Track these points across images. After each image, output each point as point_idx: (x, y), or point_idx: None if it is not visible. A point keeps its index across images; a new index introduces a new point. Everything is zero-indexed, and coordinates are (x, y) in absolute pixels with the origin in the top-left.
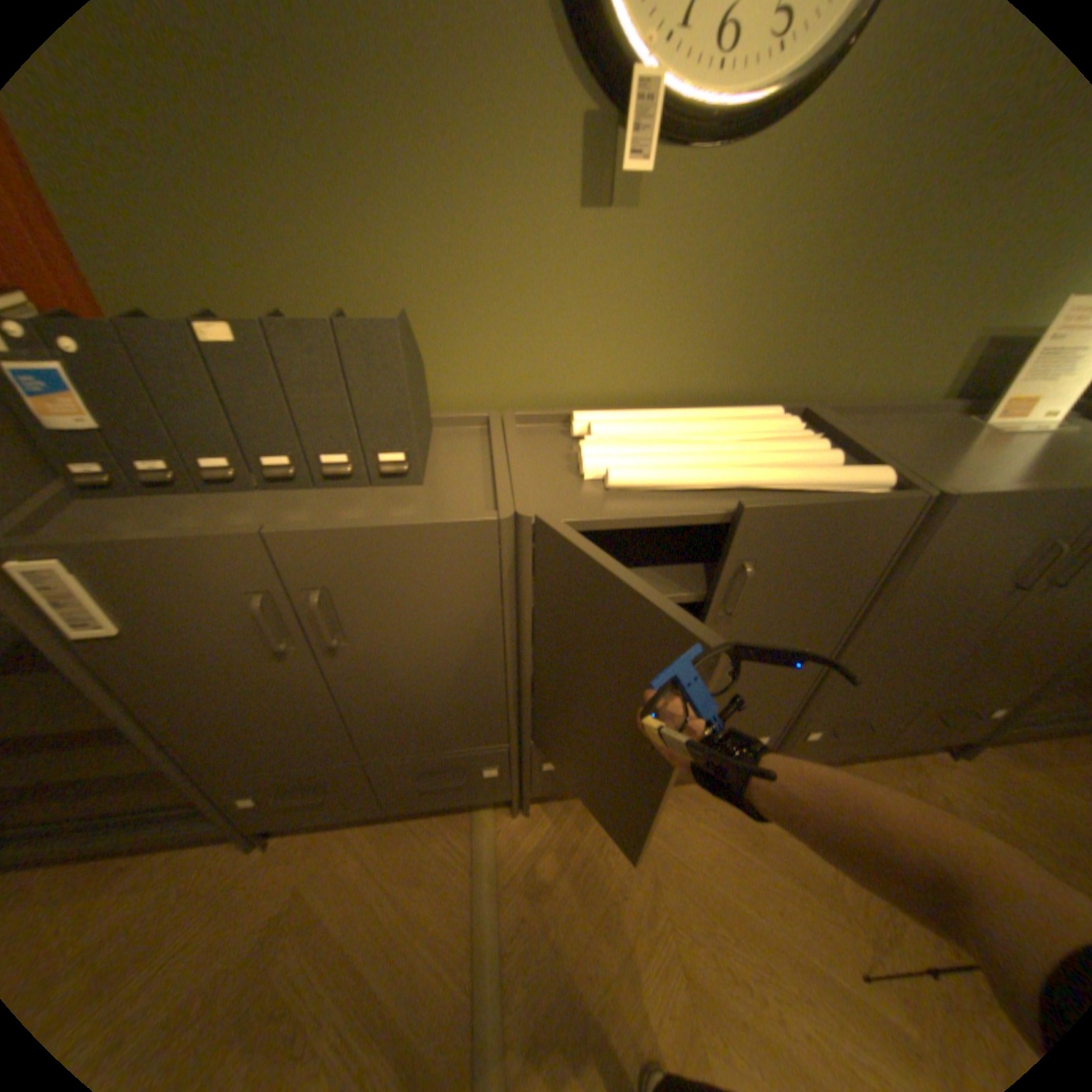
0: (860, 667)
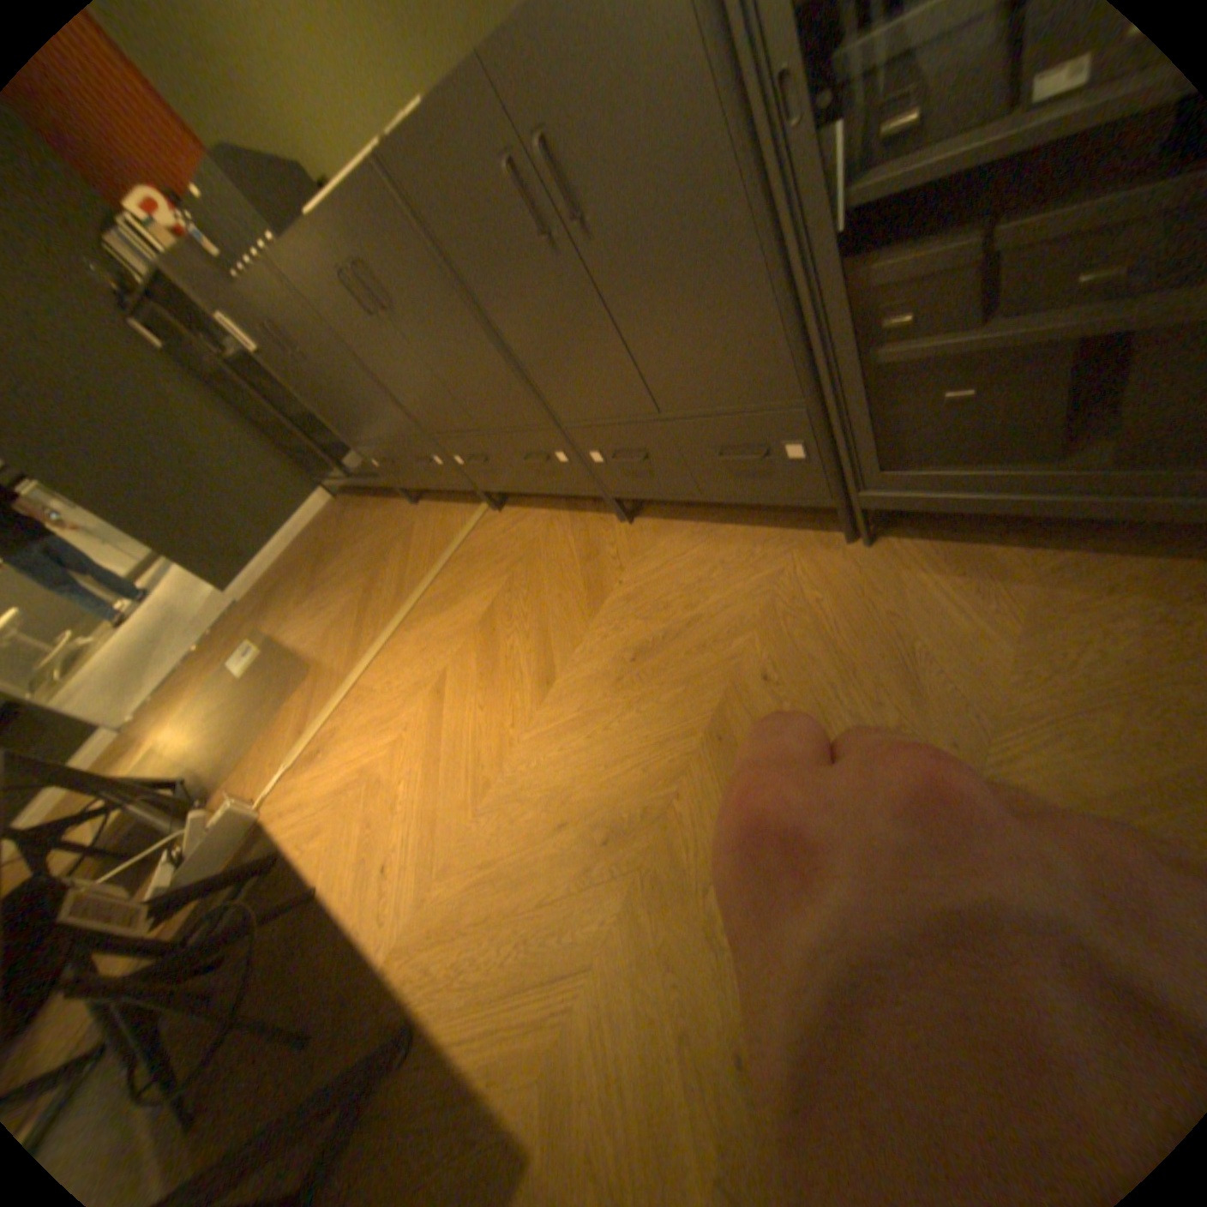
0: (531, 362)
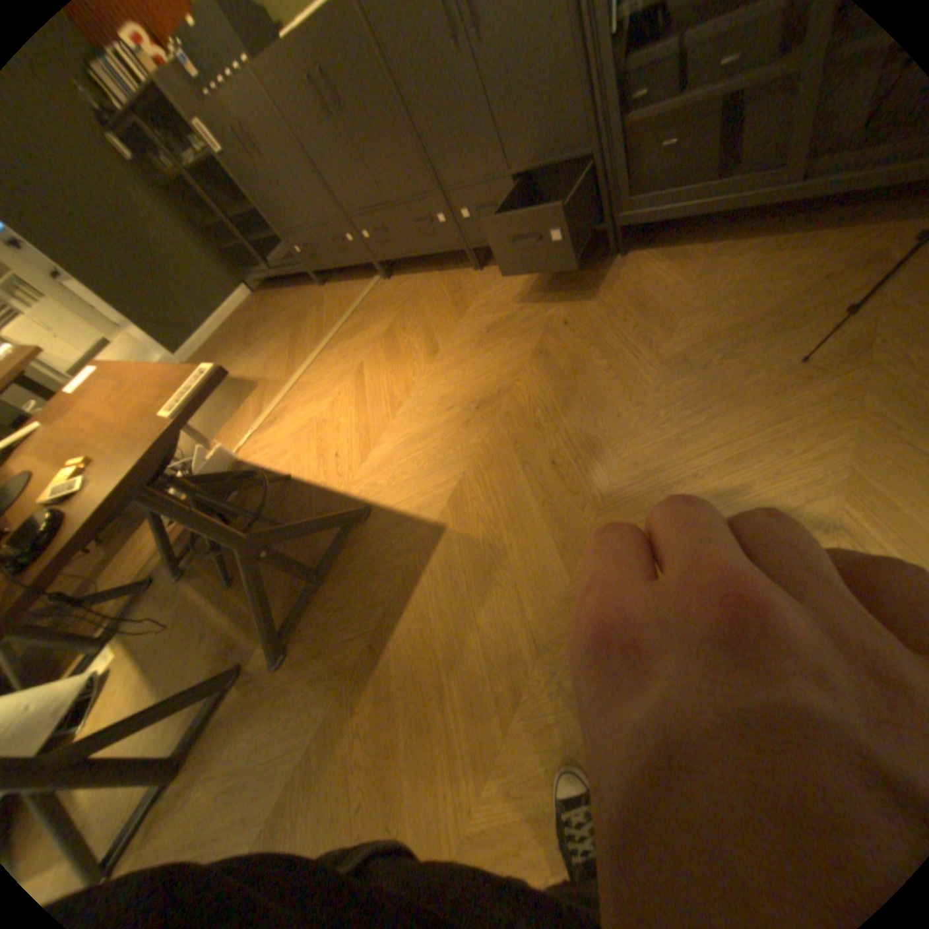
0: (431, 138)
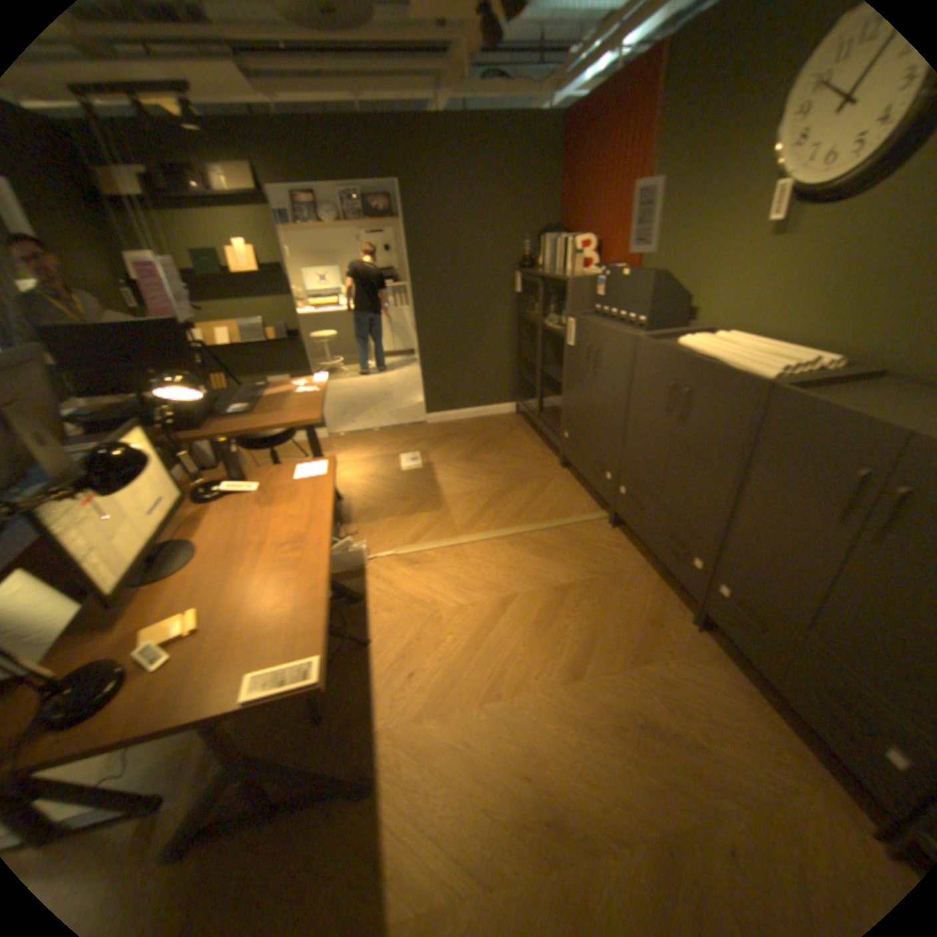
0: (743, 523)
